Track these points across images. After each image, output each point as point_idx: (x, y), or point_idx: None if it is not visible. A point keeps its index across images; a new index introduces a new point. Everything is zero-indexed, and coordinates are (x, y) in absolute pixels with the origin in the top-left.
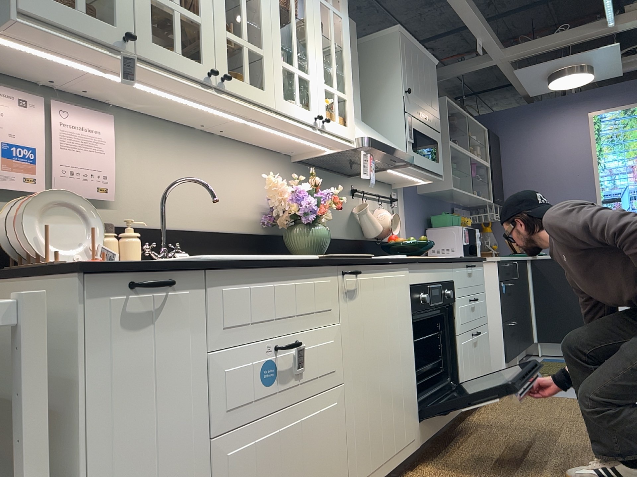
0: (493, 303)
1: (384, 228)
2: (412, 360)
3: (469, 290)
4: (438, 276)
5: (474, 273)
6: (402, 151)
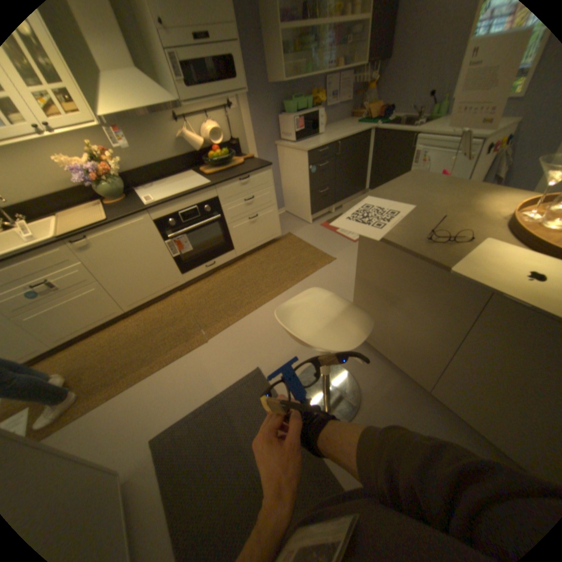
0: (306, 180)
1: (210, 139)
2: (166, 254)
3: (243, 194)
4: (192, 202)
5: (250, 181)
6: (161, 100)
